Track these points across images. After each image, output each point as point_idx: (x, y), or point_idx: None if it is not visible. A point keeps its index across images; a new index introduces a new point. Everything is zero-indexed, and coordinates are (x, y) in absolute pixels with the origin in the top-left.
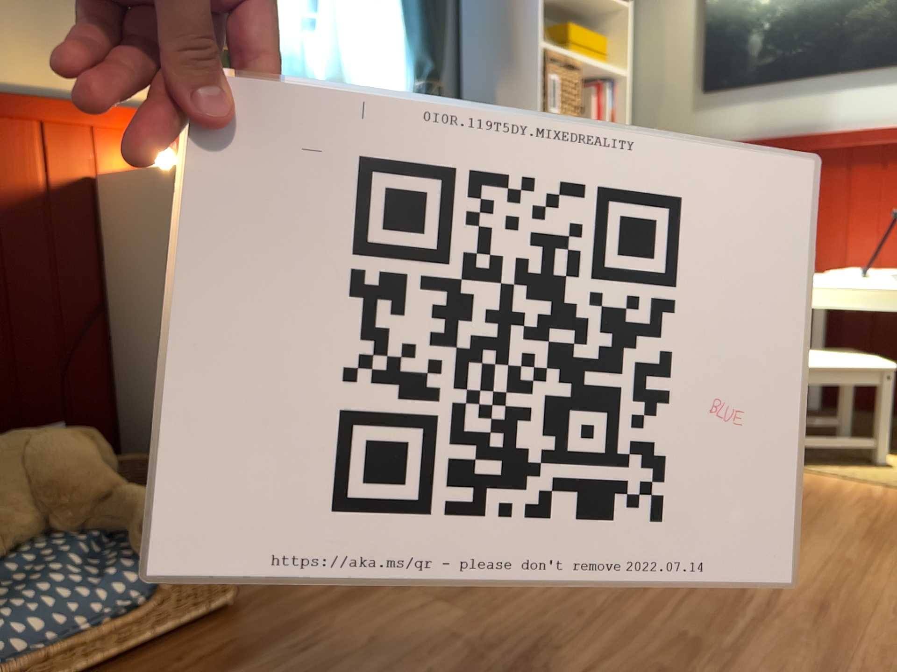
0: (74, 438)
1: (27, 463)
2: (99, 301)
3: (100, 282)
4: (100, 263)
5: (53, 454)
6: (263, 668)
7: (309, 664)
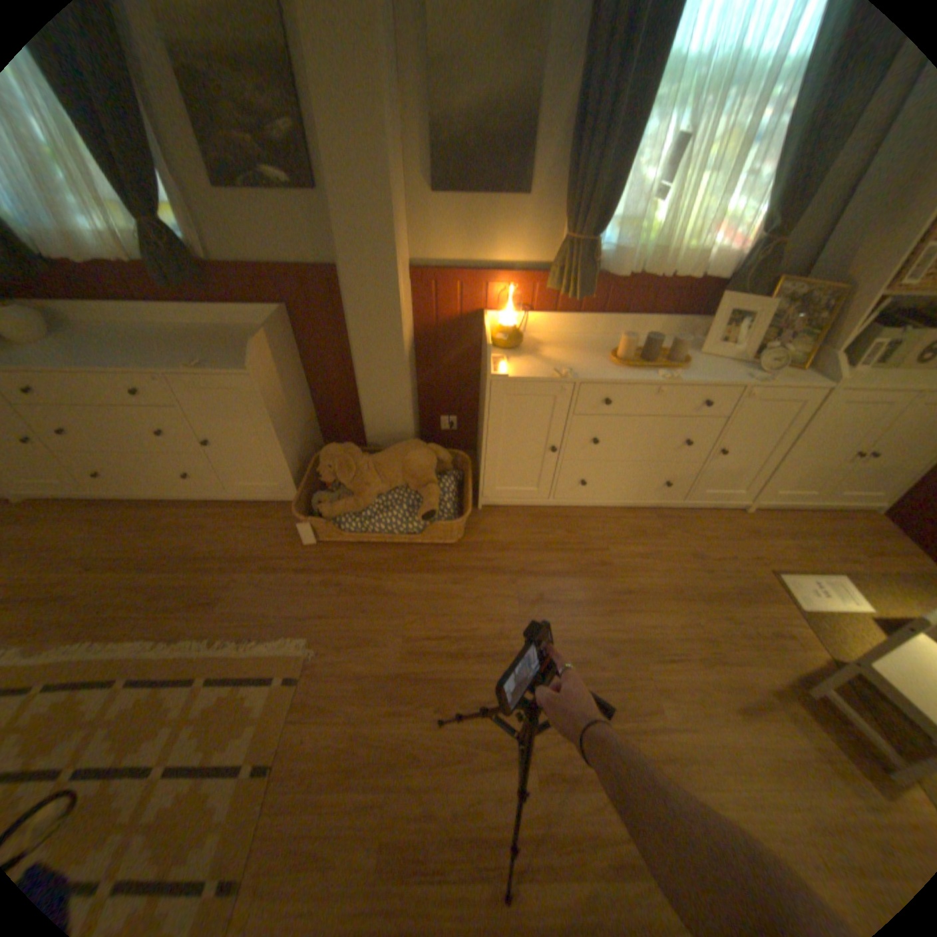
0: (424, 456)
1: (404, 462)
2: (476, 370)
3: (479, 361)
4: (479, 353)
5: (413, 462)
6: (439, 580)
7: (450, 590)
